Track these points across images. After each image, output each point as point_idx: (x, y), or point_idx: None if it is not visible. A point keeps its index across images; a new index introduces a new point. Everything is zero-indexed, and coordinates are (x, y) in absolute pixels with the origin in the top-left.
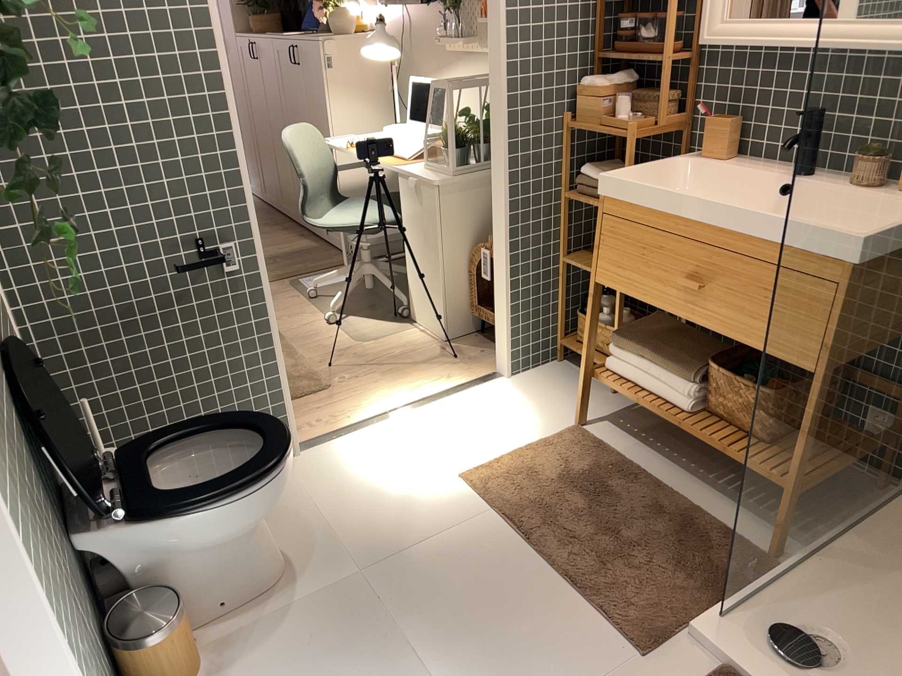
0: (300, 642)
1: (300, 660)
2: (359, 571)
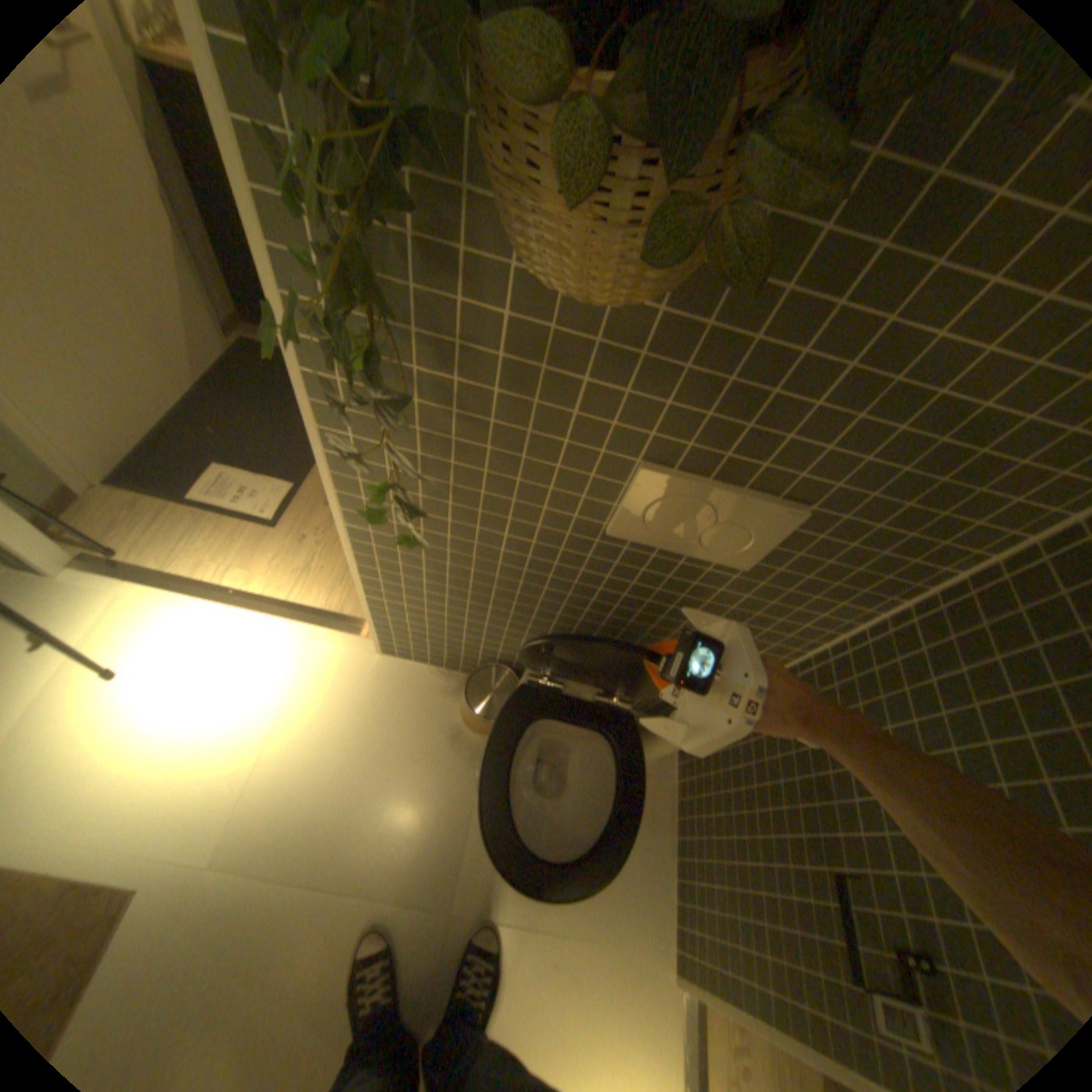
0: (425, 812)
1: (411, 801)
2: (449, 919)
